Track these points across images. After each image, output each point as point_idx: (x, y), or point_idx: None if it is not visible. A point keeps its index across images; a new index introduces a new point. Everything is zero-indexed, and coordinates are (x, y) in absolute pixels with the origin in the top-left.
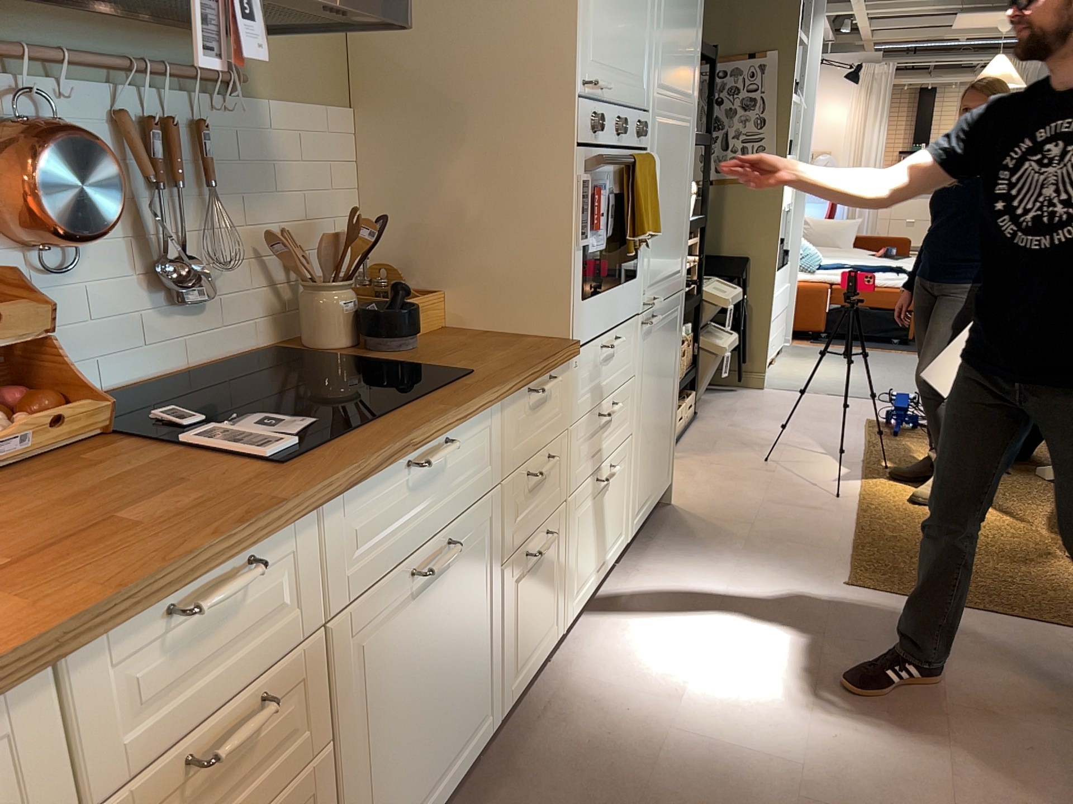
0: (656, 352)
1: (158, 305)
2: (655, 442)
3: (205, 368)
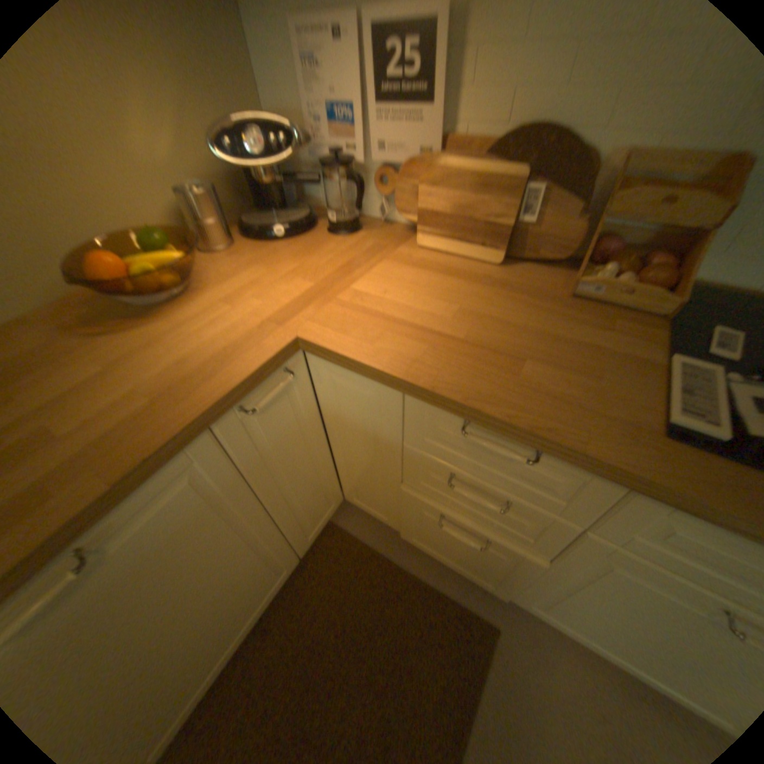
0: None
1: None
2: None
3: None
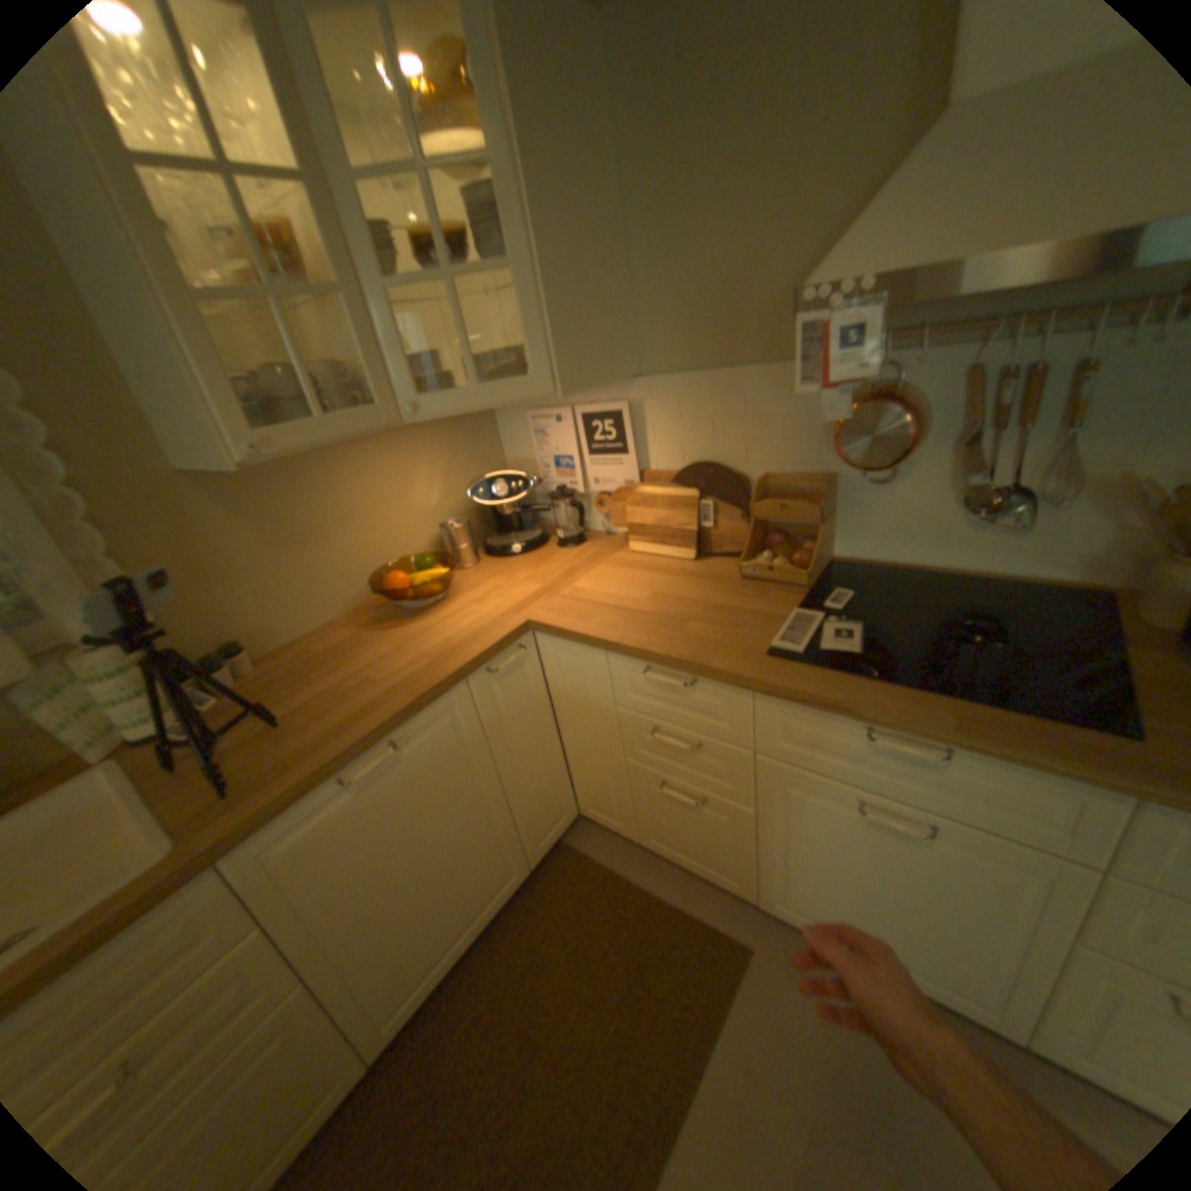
0: None
1: (971, 518)
2: None
3: (1008, 579)
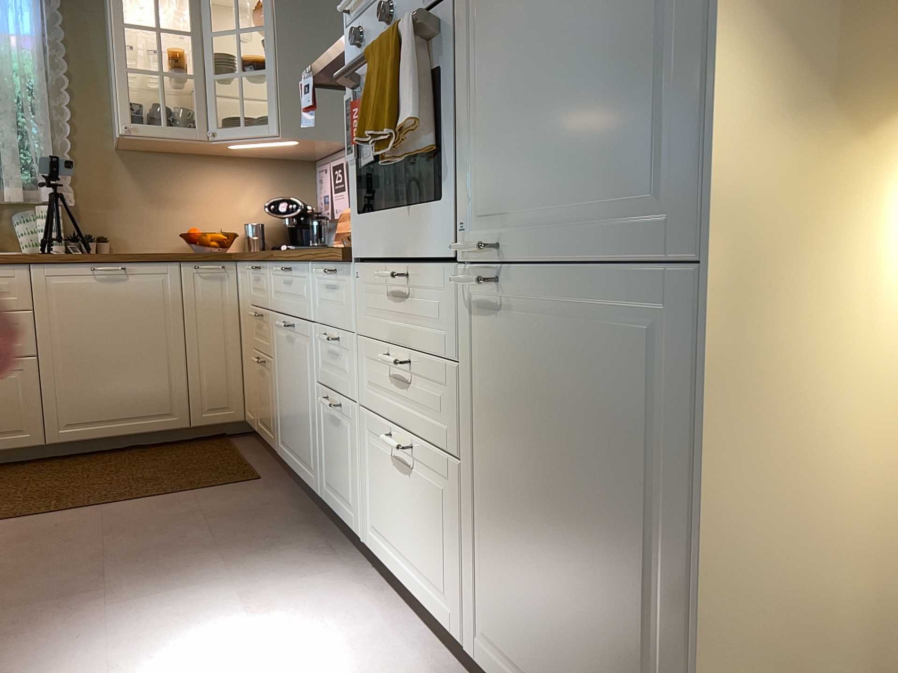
0: (527, 369)
1: None
2: (548, 587)
3: None
